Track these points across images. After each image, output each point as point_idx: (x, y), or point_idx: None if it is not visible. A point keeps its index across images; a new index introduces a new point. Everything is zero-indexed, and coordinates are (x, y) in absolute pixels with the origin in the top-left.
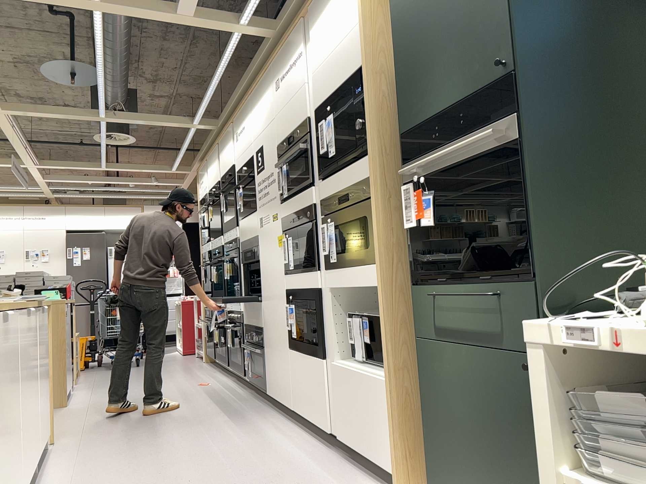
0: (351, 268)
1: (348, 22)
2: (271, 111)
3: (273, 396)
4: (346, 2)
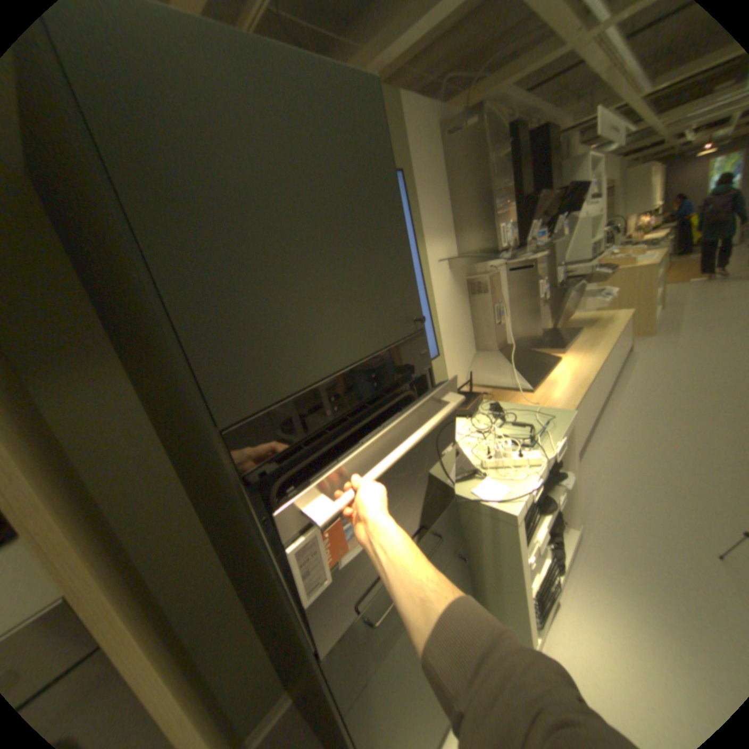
0: None
1: None
2: None
3: None
4: None
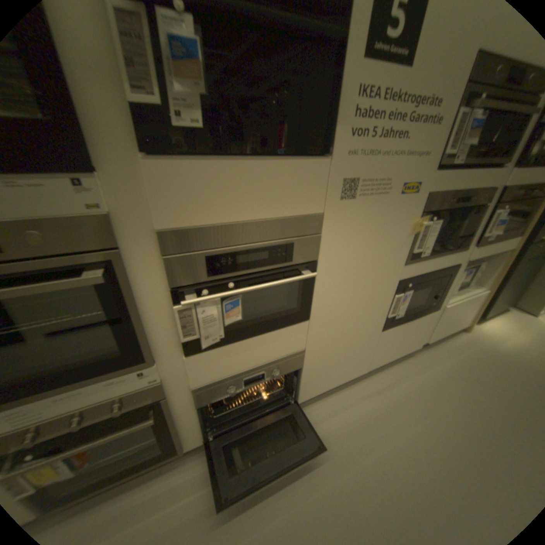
0: (501, 242)
1: None
2: None
3: (319, 393)
4: None
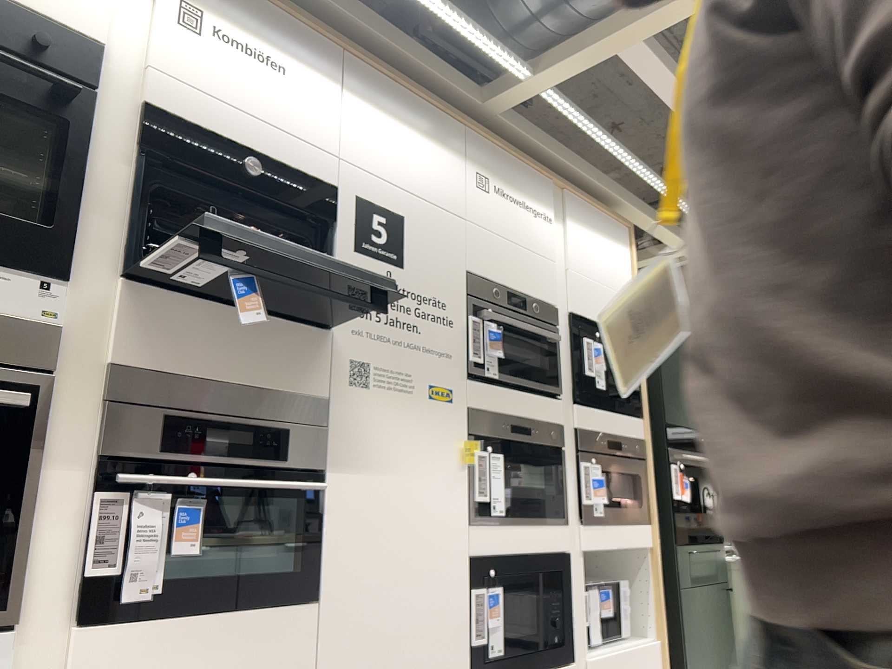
0: (619, 525)
1: (618, 280)
2: (453, 195)
3: None
4: (617, 261)
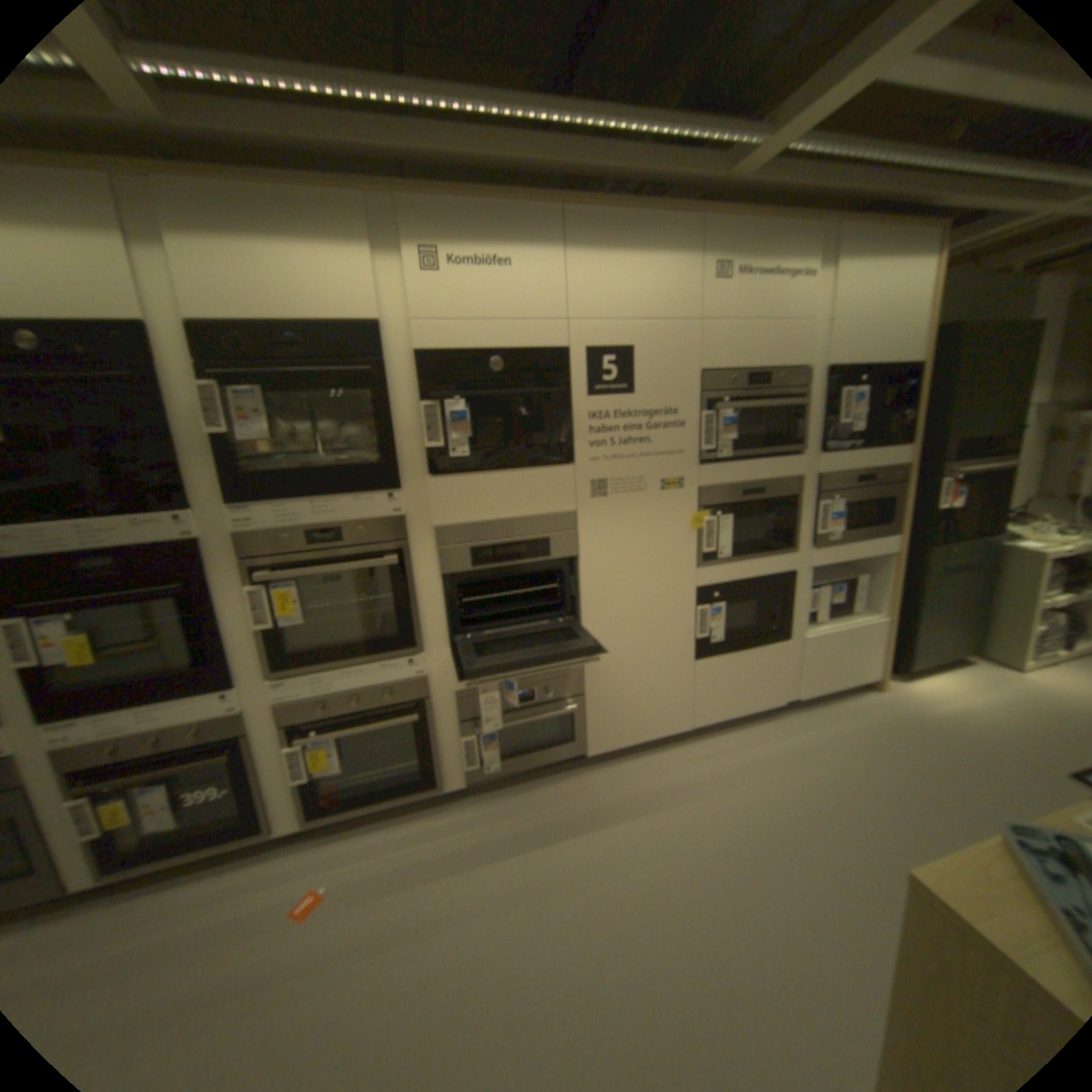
0: (859, 543)
1: (911, 303)
2: (687, 302)
3: (618, 746)
4: (914, 280)
